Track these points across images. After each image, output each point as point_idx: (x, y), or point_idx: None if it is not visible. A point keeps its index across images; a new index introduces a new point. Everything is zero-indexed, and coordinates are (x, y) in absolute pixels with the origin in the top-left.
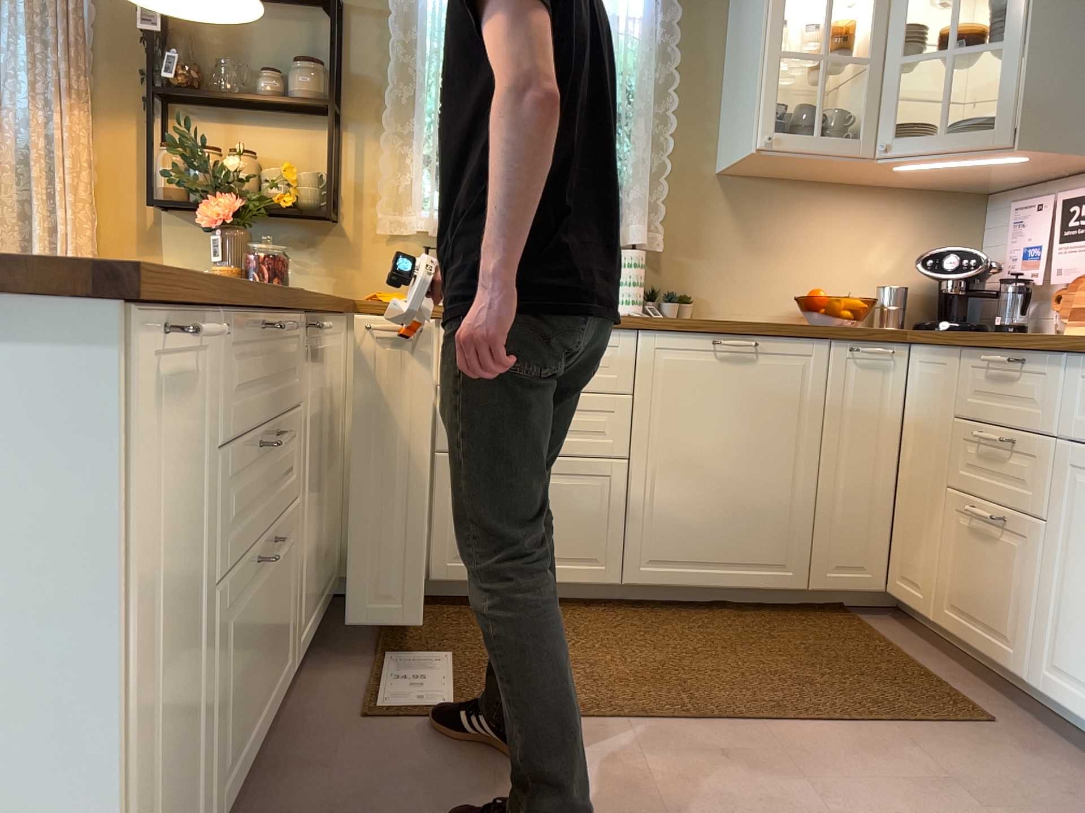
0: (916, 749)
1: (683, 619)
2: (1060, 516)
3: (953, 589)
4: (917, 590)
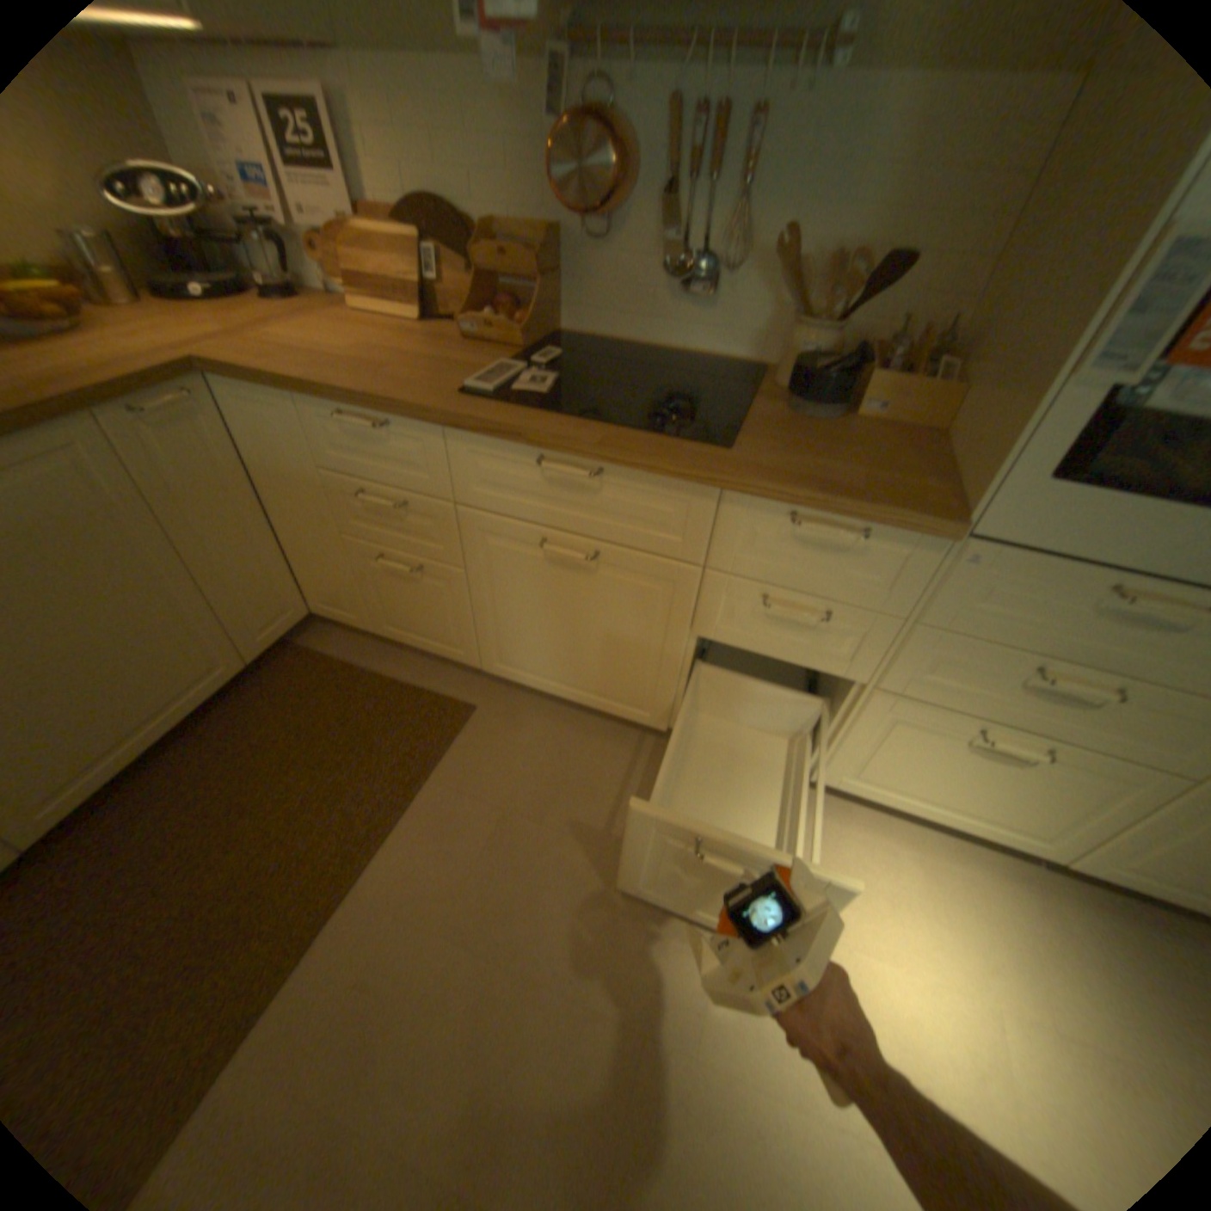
0: (461, 792)
1: (142, 801)
2: (478, 565)
3: (386, 611)
4: (345, 611)
